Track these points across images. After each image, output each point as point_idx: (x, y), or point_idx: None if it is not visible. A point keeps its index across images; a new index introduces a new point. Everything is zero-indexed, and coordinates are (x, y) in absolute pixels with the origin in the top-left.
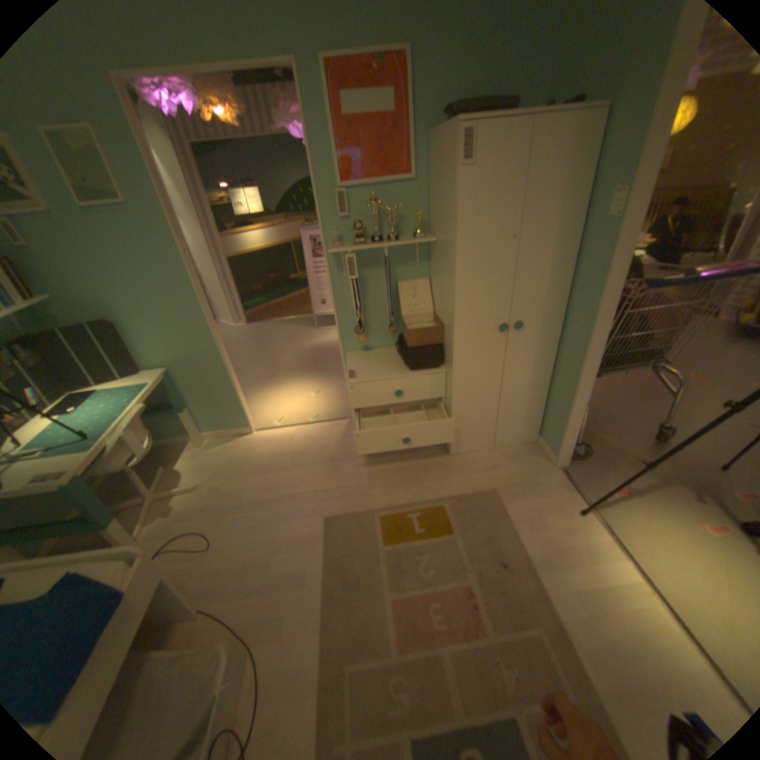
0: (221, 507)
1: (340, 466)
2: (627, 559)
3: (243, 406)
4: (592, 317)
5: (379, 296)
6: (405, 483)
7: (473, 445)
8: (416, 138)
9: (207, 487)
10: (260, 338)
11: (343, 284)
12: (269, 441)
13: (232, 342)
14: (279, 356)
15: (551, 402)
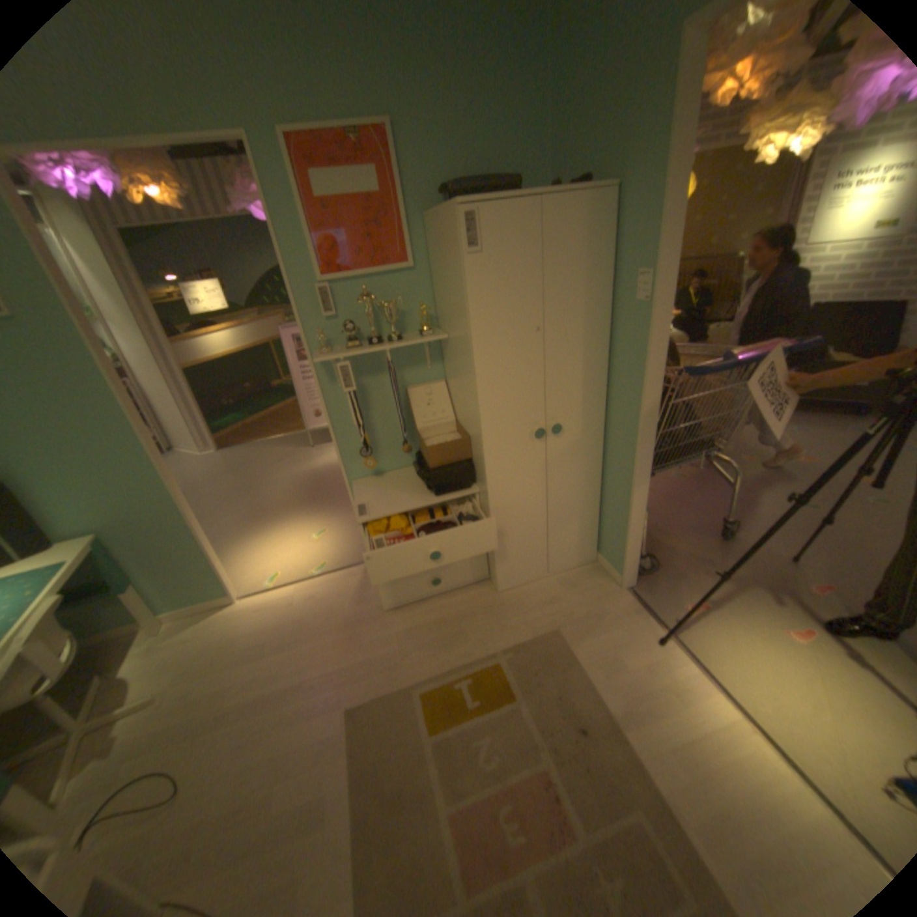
0: (193, 725)
1: (359, 631)
2: (719, 692)
3: (217, 569)
4: (636, 413)
5: (386, 407)
6: (447, 641)
7: (524, 576)
8: (409, 221)
9: (170, 697)
10: (237, 468)
11: (339, 398)
12: (258, 612)
13: (197, 478)
14: (264, 489)
15: (606, 511)
